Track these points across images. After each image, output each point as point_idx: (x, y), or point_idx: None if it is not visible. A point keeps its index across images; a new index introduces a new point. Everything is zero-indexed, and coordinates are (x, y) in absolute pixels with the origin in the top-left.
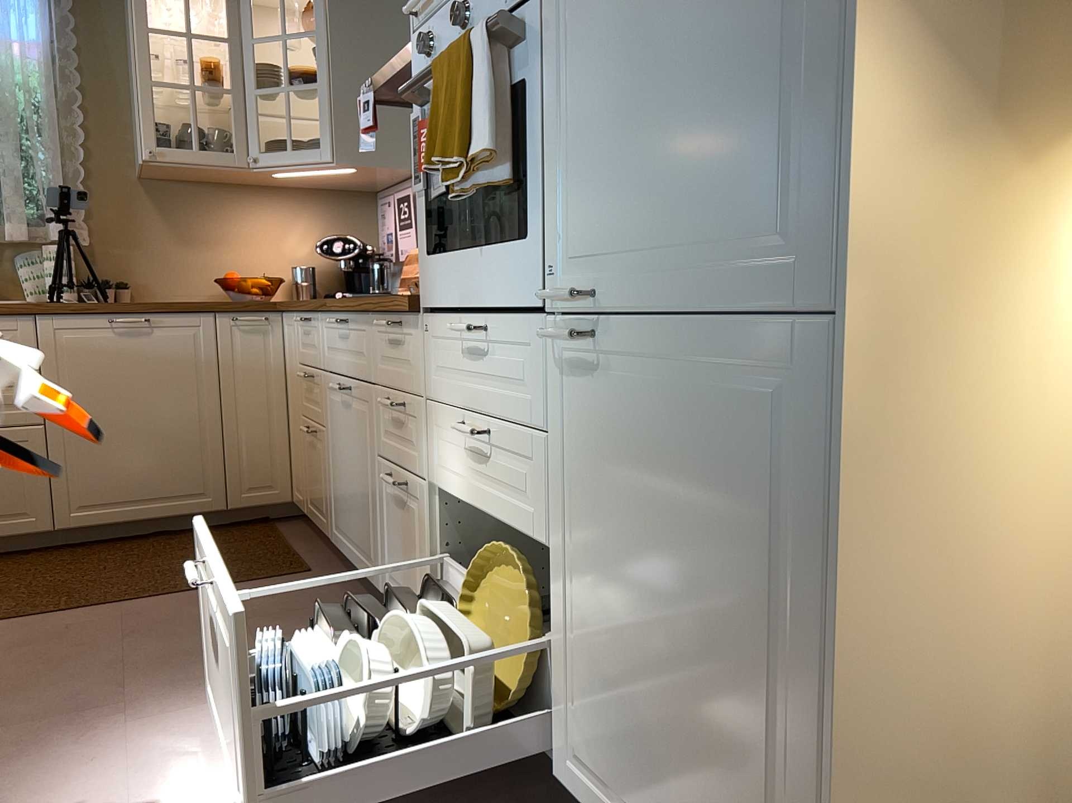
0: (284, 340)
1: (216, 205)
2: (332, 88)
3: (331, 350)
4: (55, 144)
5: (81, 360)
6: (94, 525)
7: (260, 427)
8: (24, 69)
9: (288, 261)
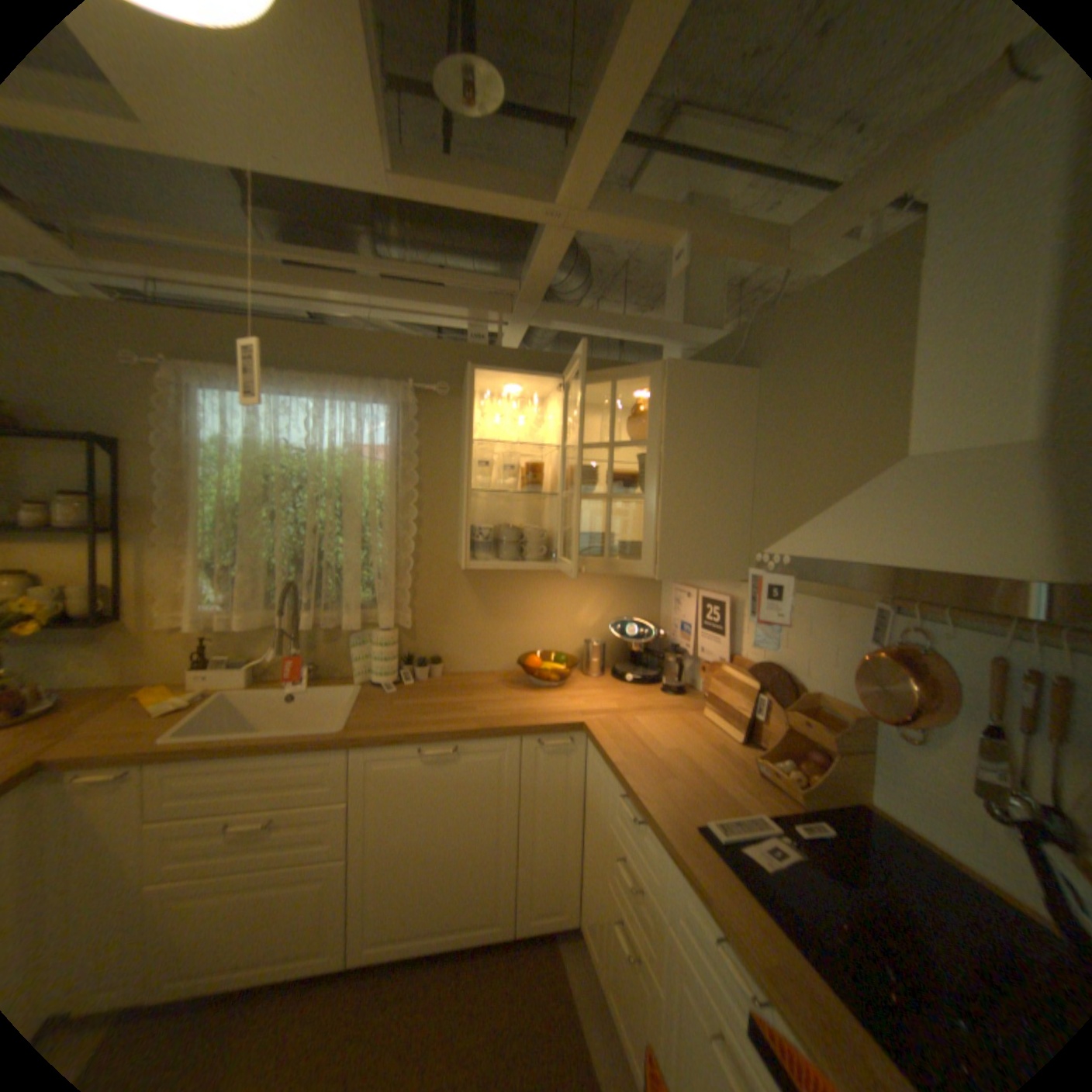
0: (588, 764)
1: (522, 583)
2: (661, 501)
3: (698, 939)
4: (392, 538)
5: (388, 791)
6: (385, 961)
7: (555, 852)
8: (373, 472)
9: (580, 631)
